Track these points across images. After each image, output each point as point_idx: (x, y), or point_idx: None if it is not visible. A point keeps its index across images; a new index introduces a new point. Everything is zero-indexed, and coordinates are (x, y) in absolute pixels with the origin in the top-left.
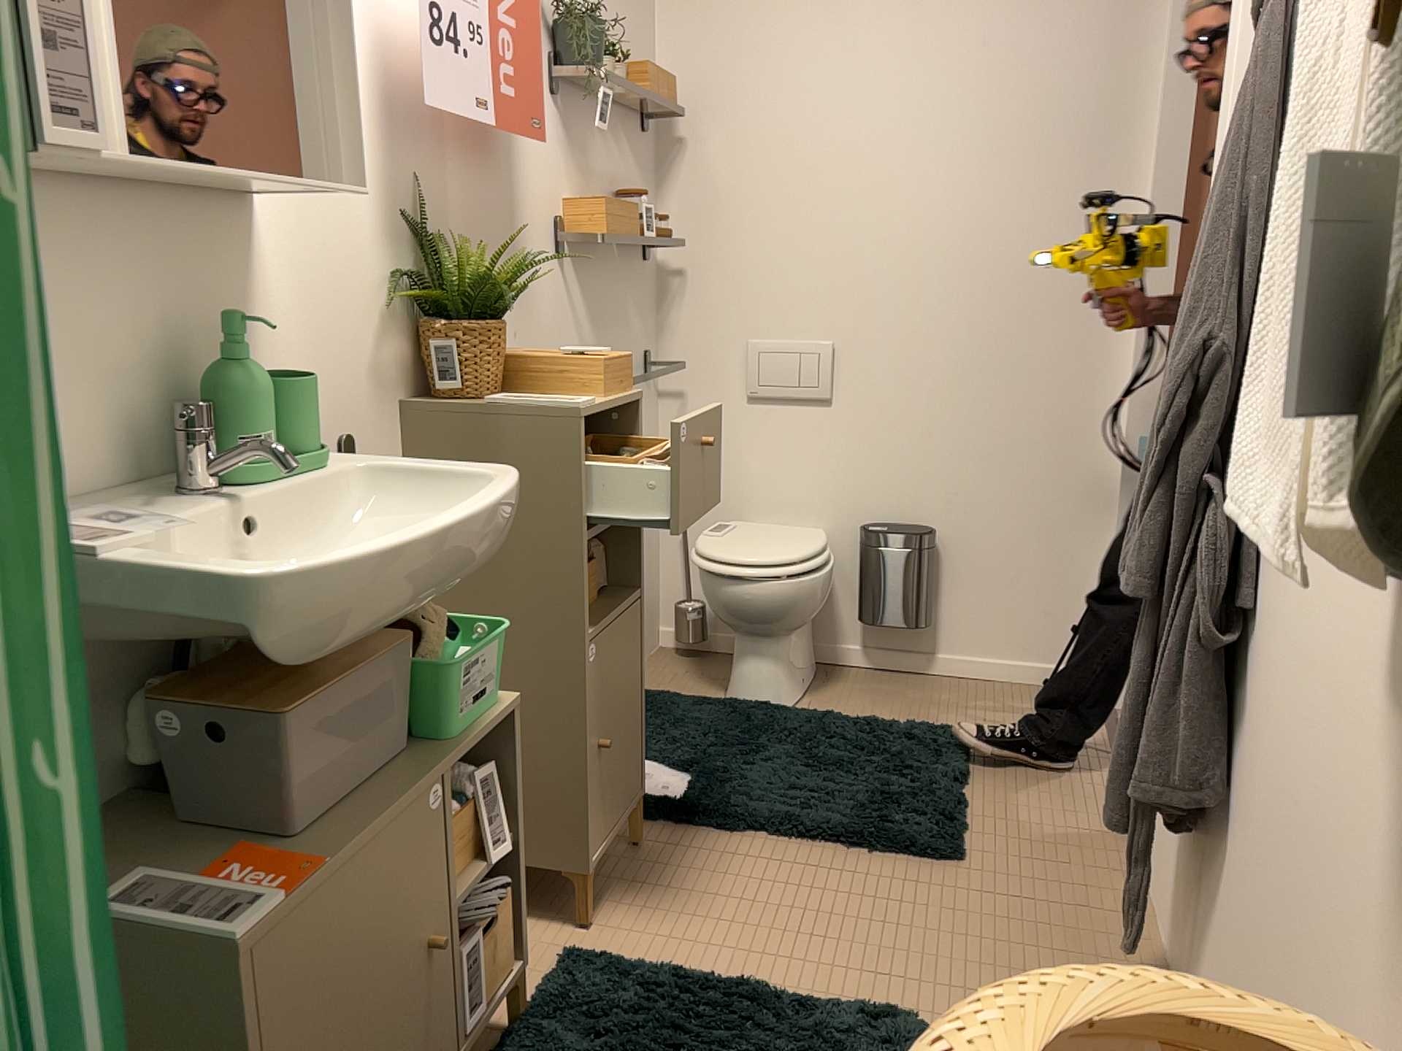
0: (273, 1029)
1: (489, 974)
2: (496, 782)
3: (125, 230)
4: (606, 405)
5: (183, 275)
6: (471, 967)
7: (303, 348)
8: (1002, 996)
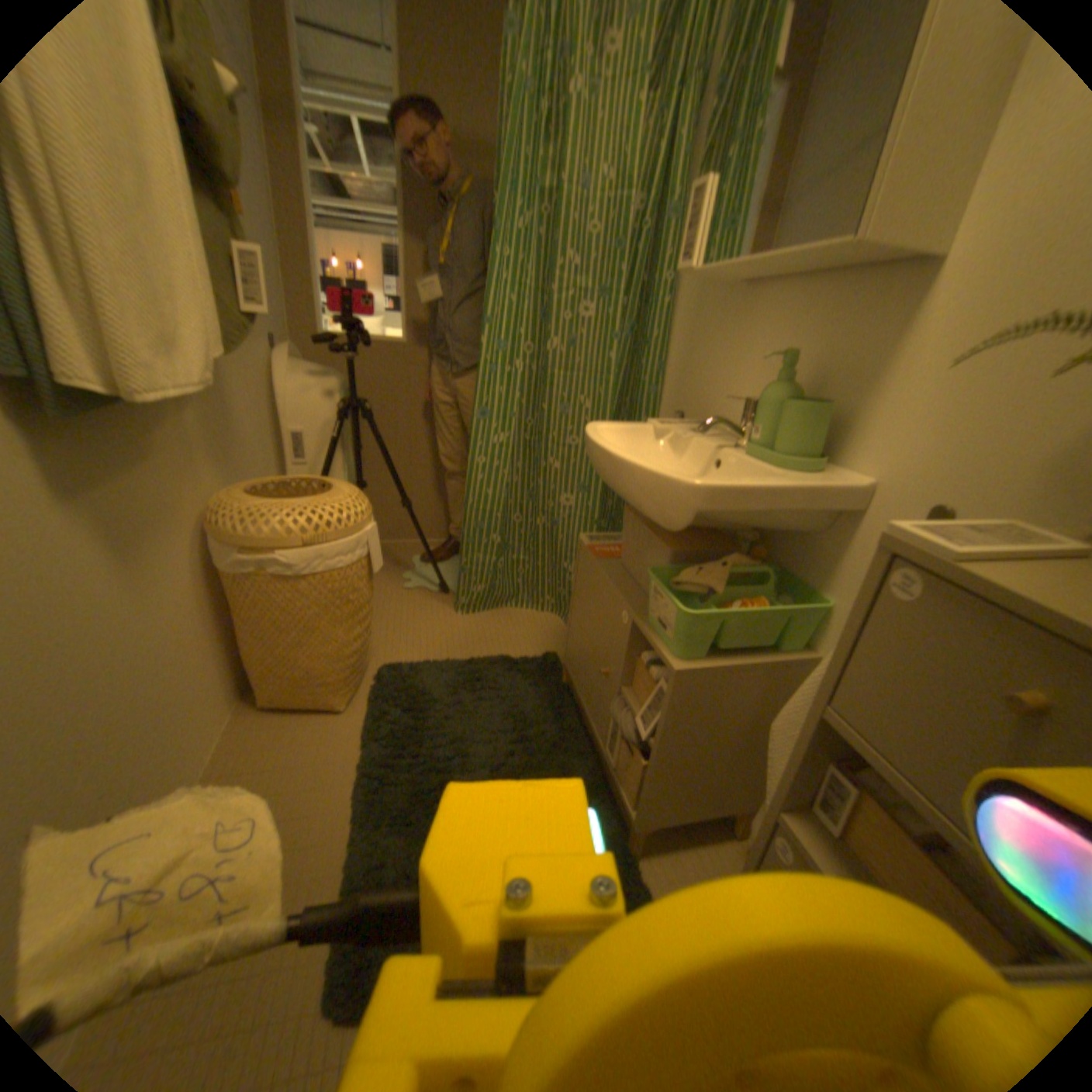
0: (576, 578)
1: (618, 761)
2: (660, 704)
3: (817, 303)
4: (1001, 607)
5: (842, 331)
6: (611, 728)
7: (929, 406)
8: (332, 506)
